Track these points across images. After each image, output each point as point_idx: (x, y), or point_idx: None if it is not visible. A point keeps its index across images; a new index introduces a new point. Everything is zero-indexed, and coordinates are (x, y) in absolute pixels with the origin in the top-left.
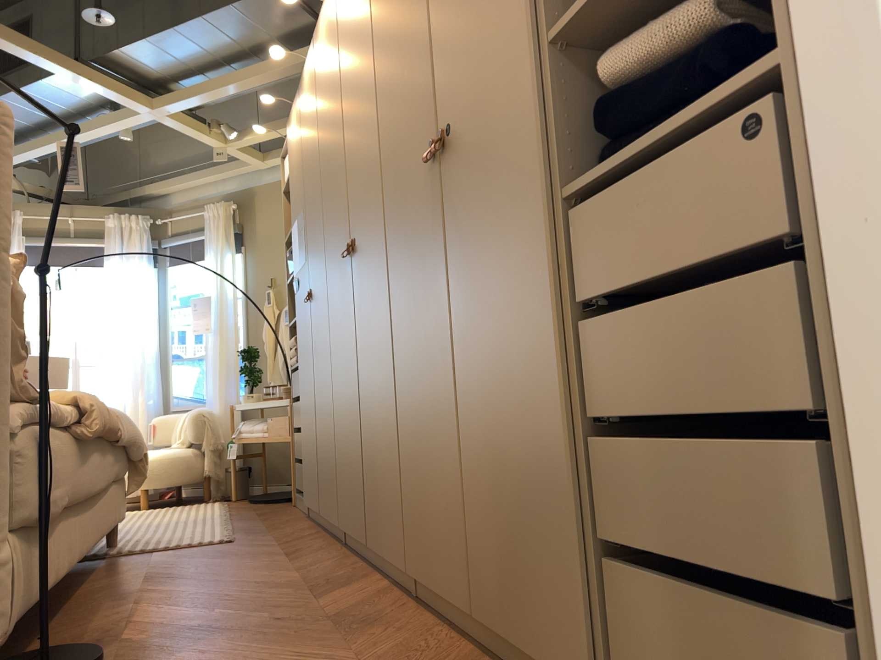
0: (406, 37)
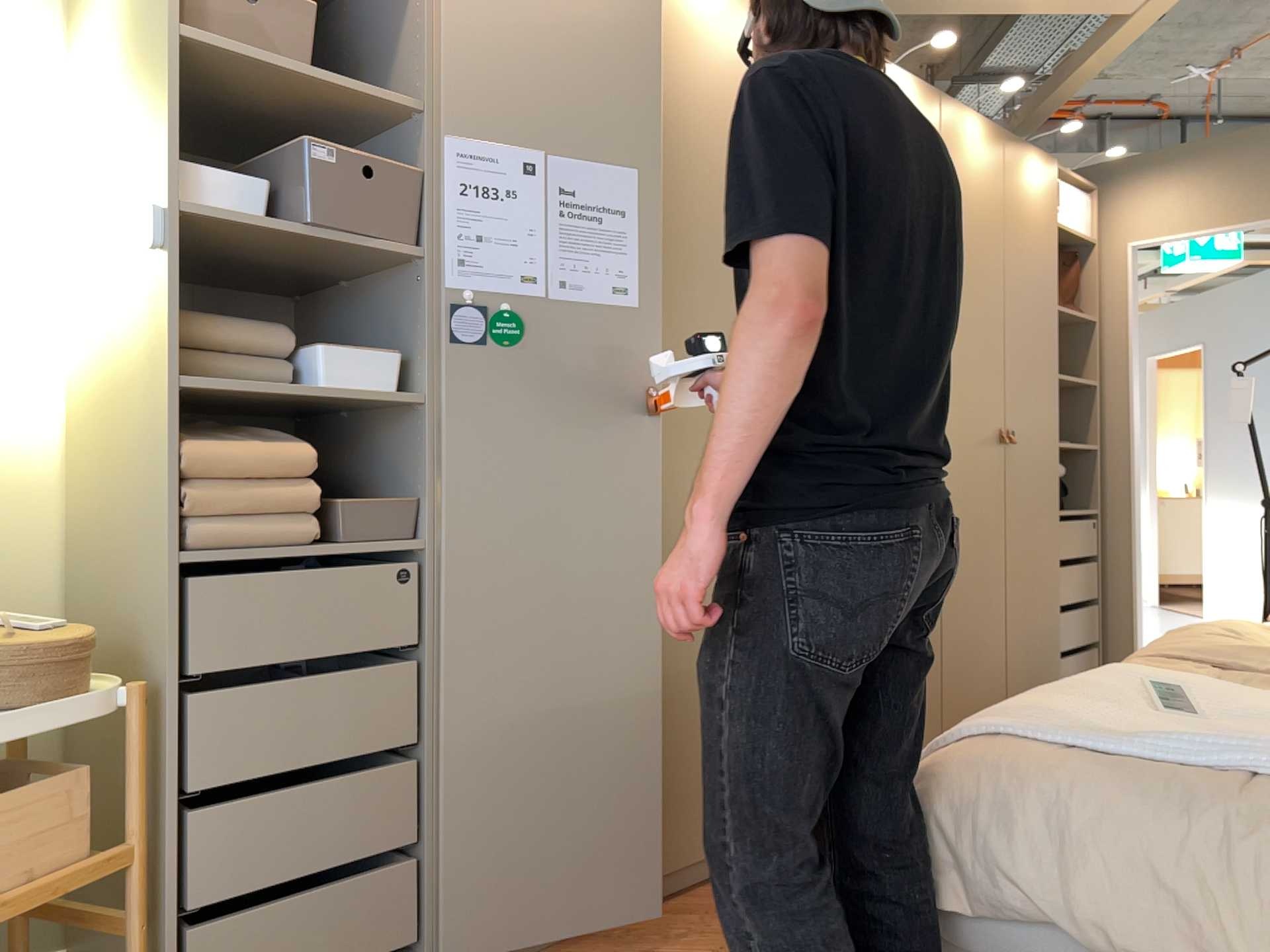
0: (984, 316)
